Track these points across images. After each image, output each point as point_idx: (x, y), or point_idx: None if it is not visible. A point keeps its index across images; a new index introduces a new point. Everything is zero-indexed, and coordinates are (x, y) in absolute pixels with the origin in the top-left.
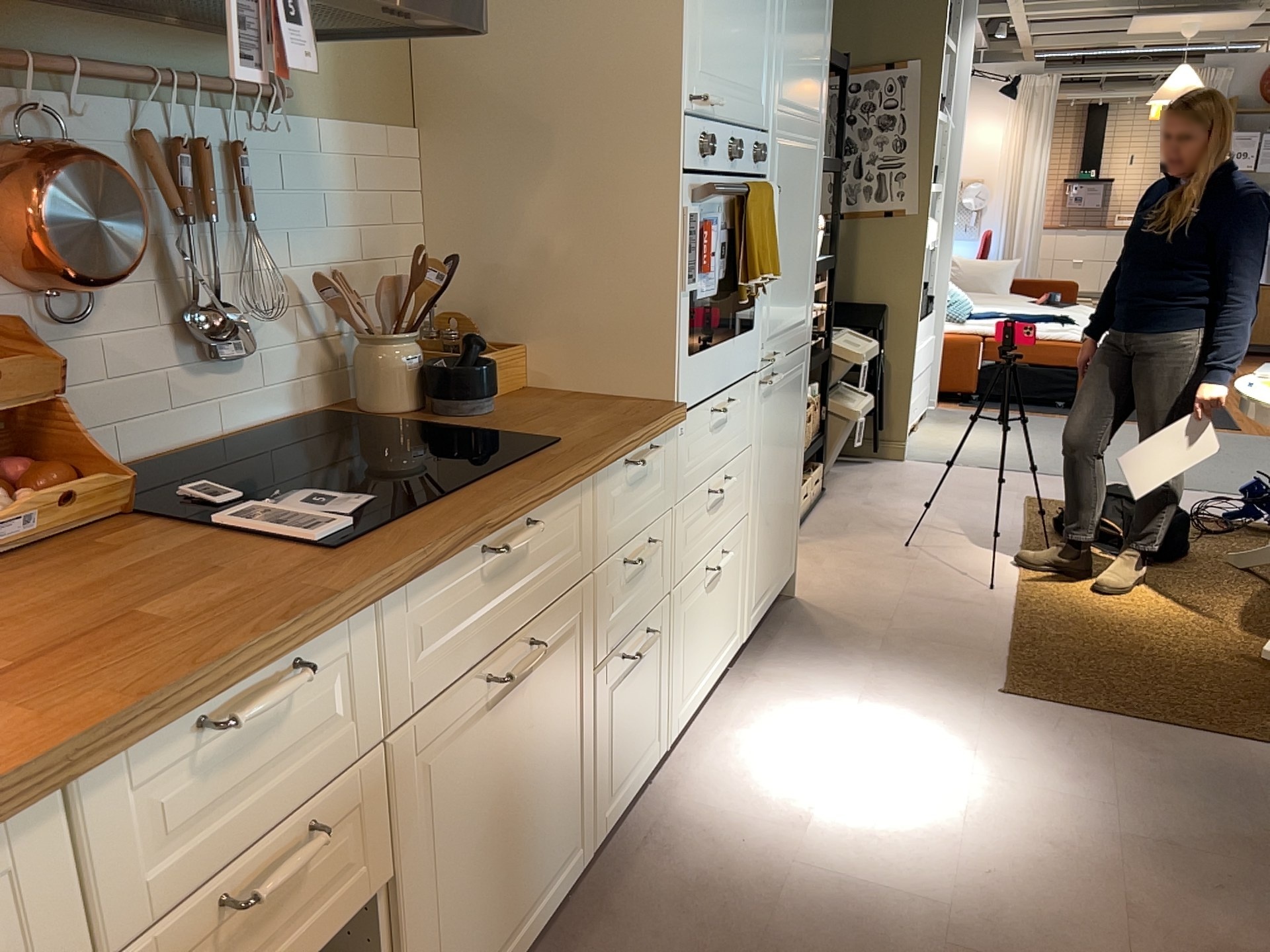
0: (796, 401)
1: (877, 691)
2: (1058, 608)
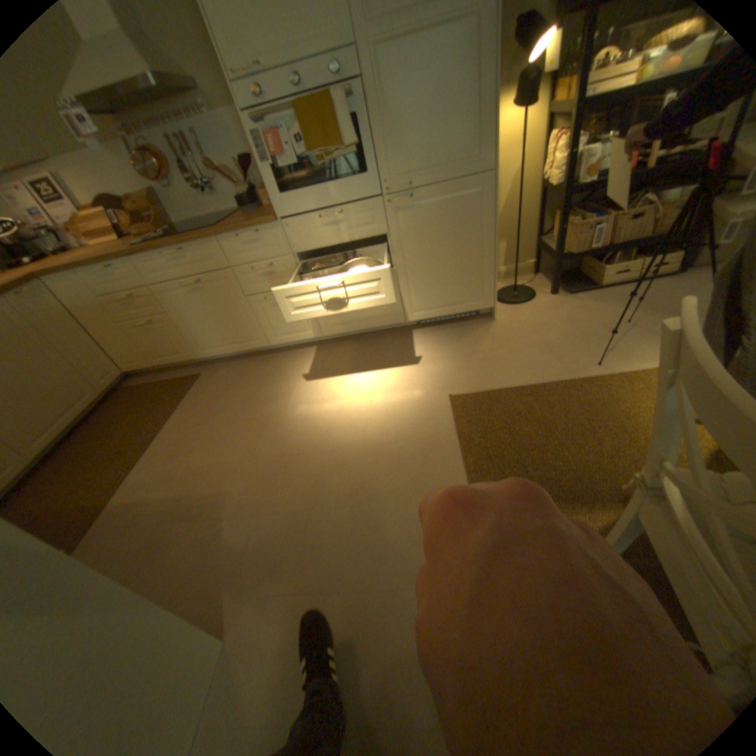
0: (468, 209)
1: (420, 364)
2: (605, 395)
